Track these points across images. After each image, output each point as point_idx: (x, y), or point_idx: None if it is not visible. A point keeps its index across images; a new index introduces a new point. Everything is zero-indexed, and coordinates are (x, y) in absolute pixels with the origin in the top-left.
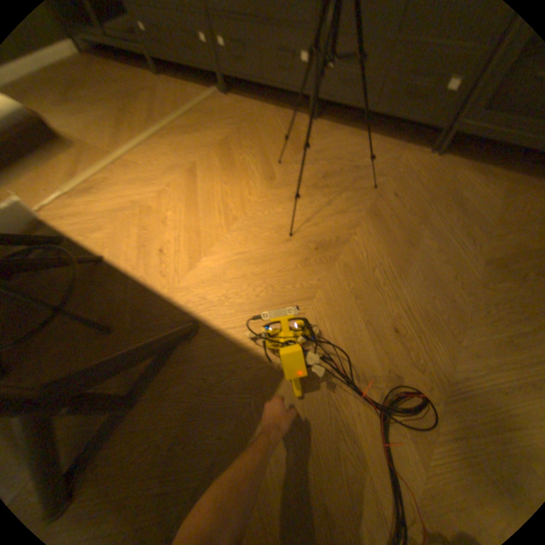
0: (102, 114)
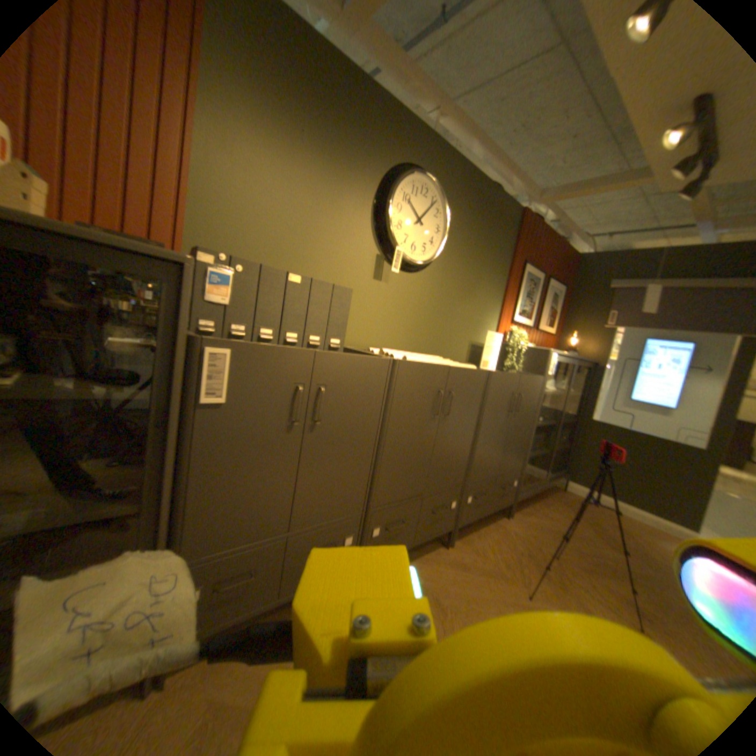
0: None
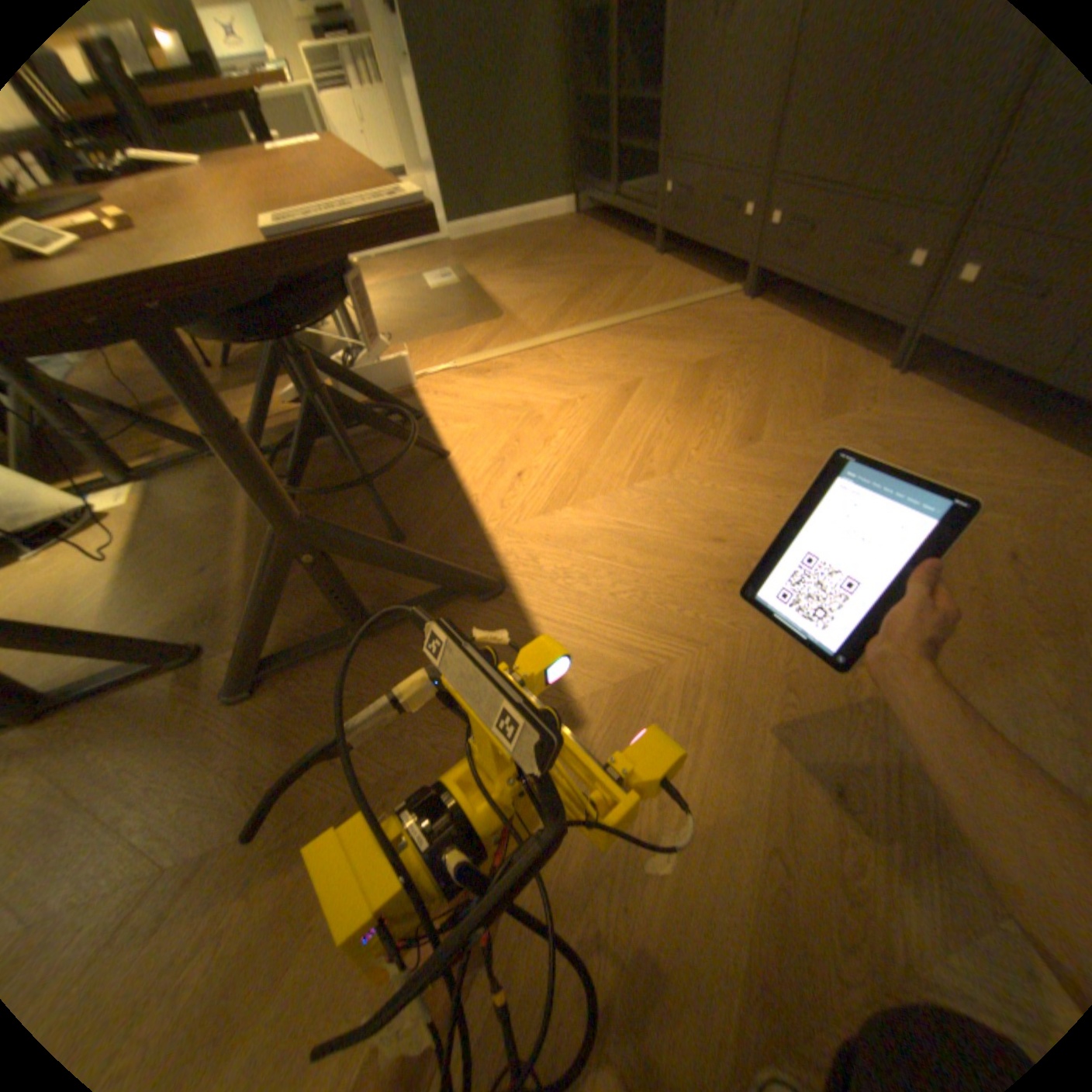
0: (557, 290)
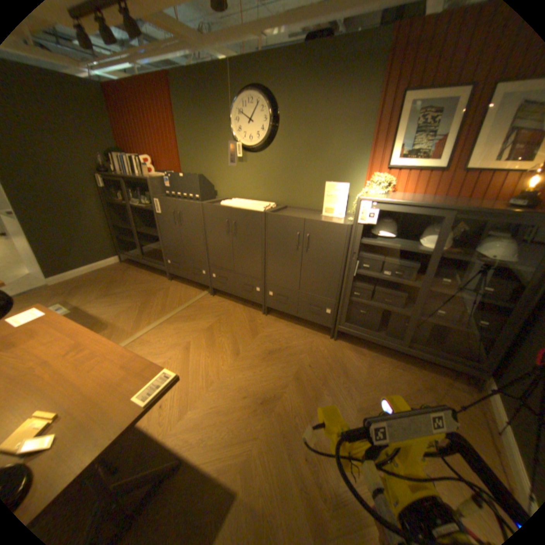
0: (131, 306)
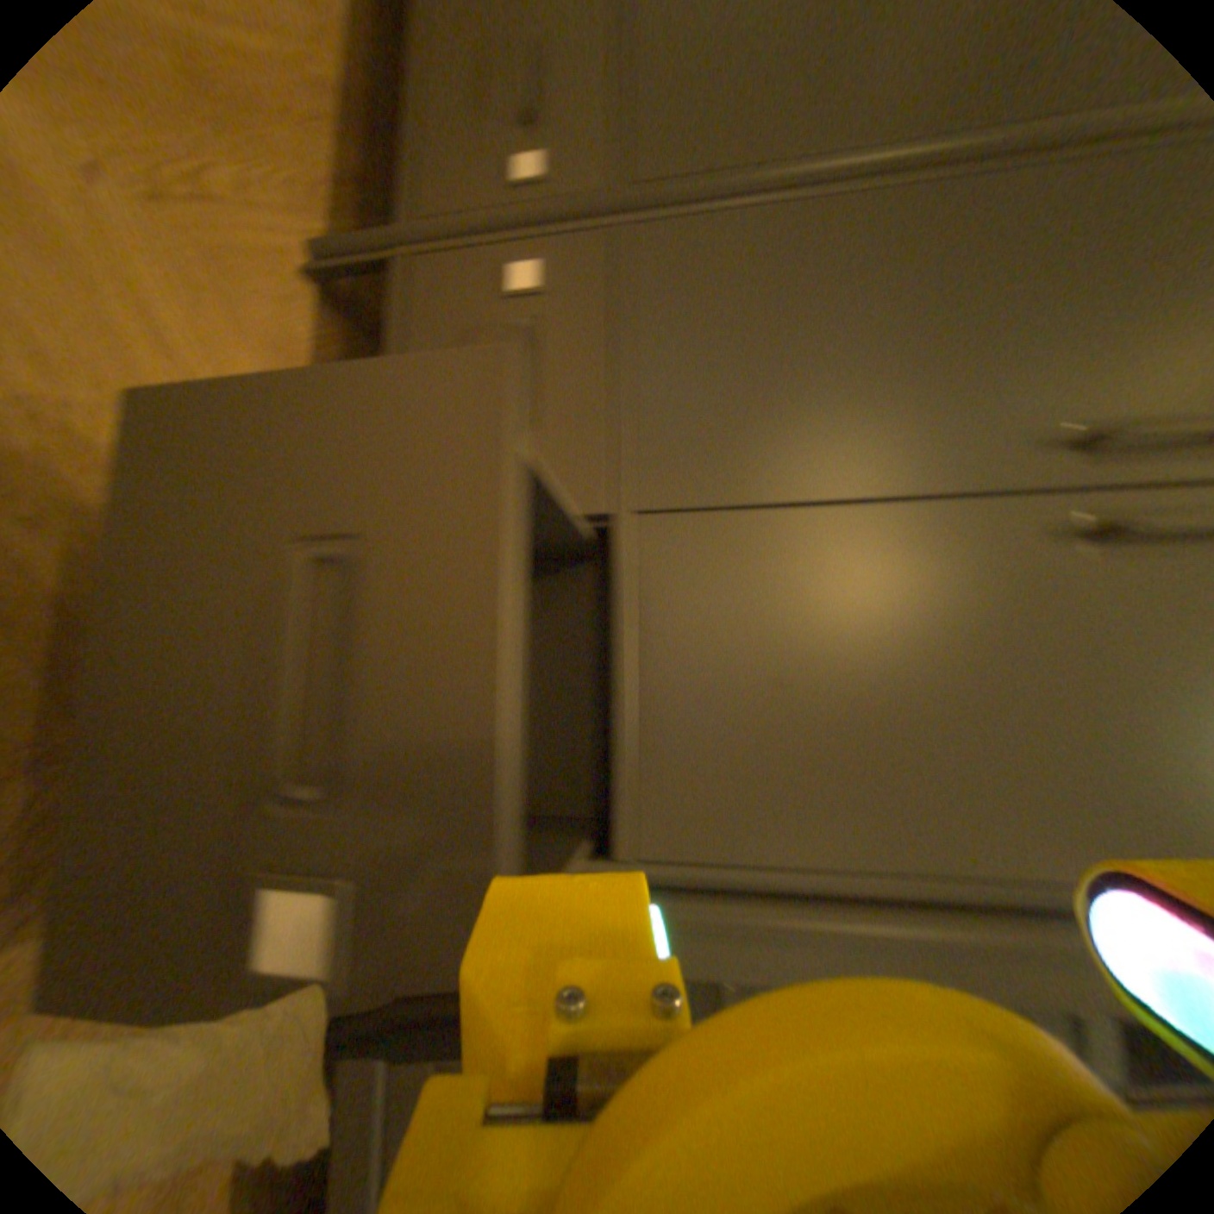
0: None
